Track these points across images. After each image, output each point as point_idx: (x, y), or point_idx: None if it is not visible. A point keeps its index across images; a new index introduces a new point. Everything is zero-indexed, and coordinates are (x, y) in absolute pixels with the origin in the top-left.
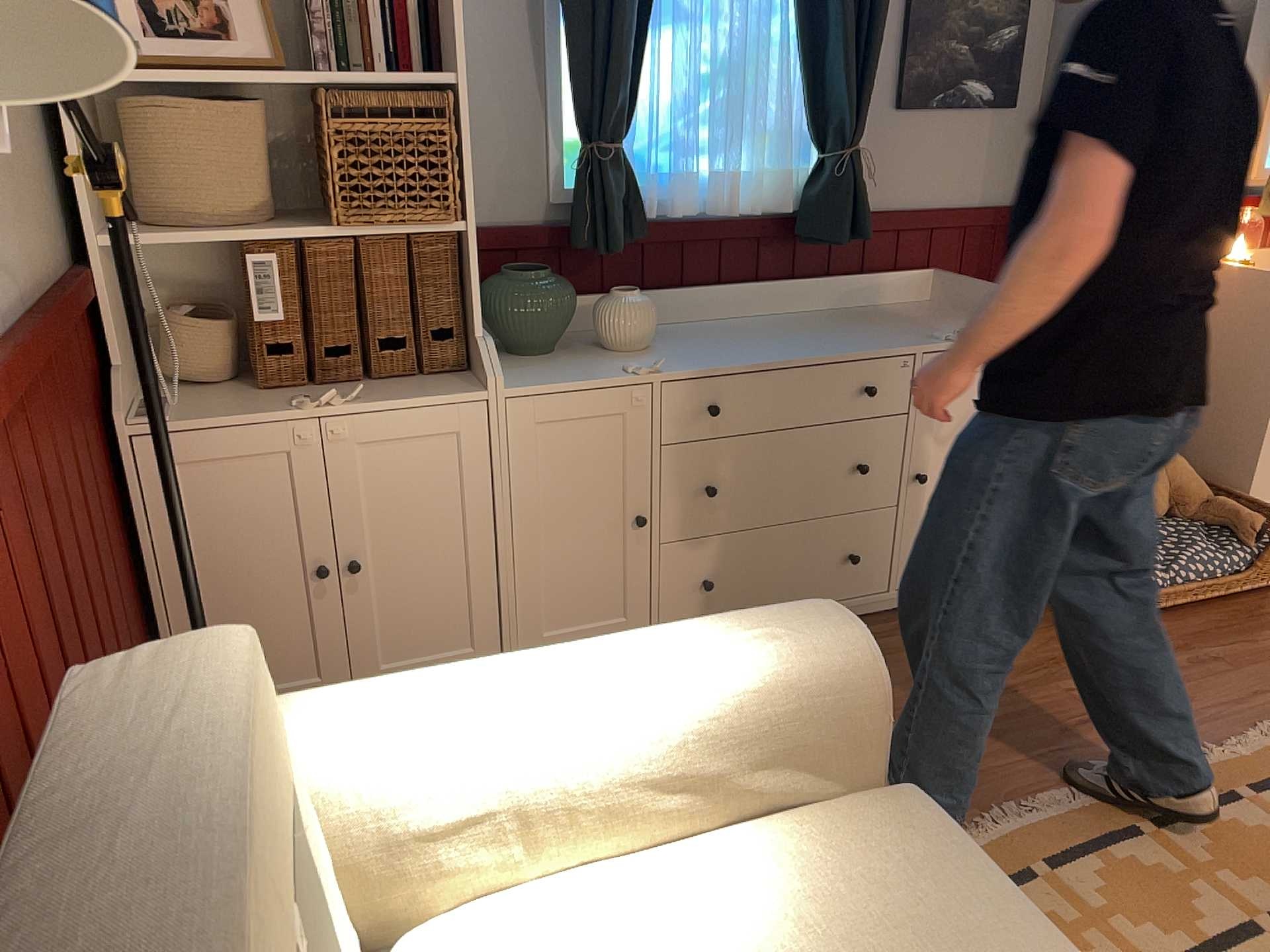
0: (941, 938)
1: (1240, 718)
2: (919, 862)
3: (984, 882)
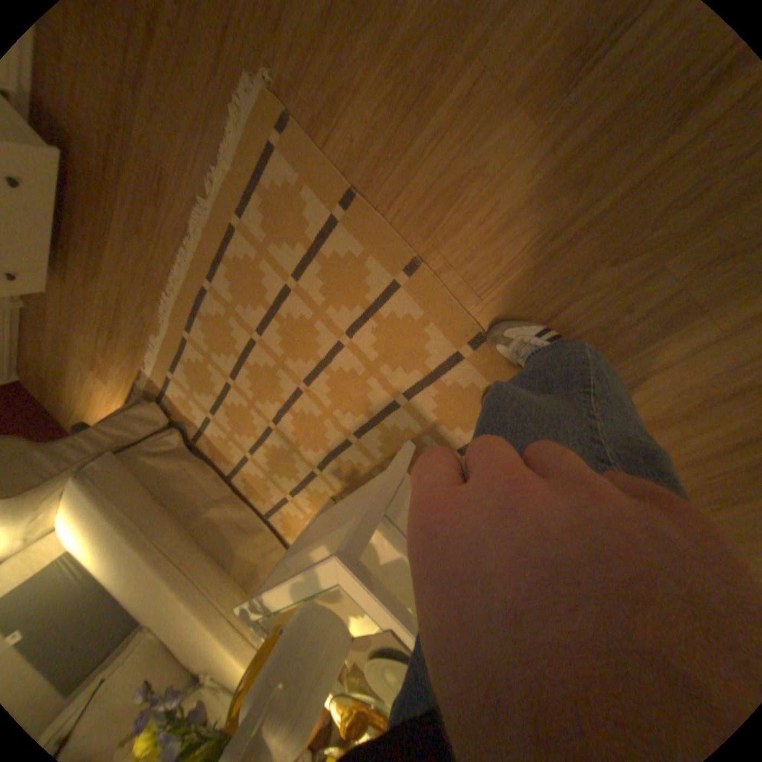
0: (100, 539)
1: (218, 96)
2: (84, 515)
3: (97, 518)
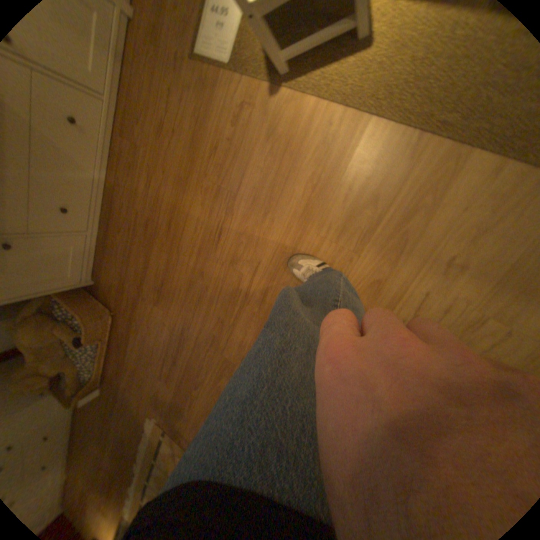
0: None
1: (136, 421)
2: None
3: None
